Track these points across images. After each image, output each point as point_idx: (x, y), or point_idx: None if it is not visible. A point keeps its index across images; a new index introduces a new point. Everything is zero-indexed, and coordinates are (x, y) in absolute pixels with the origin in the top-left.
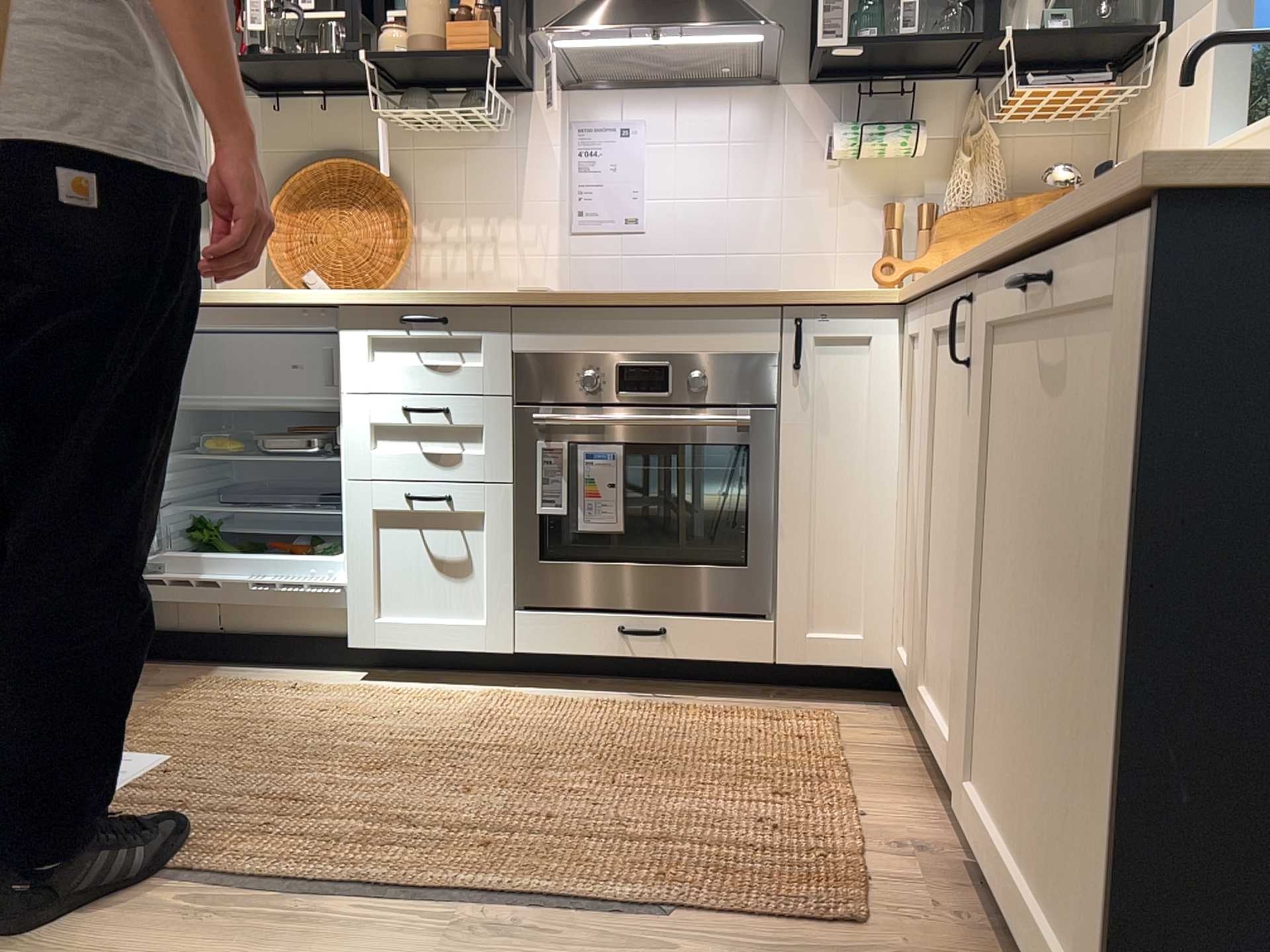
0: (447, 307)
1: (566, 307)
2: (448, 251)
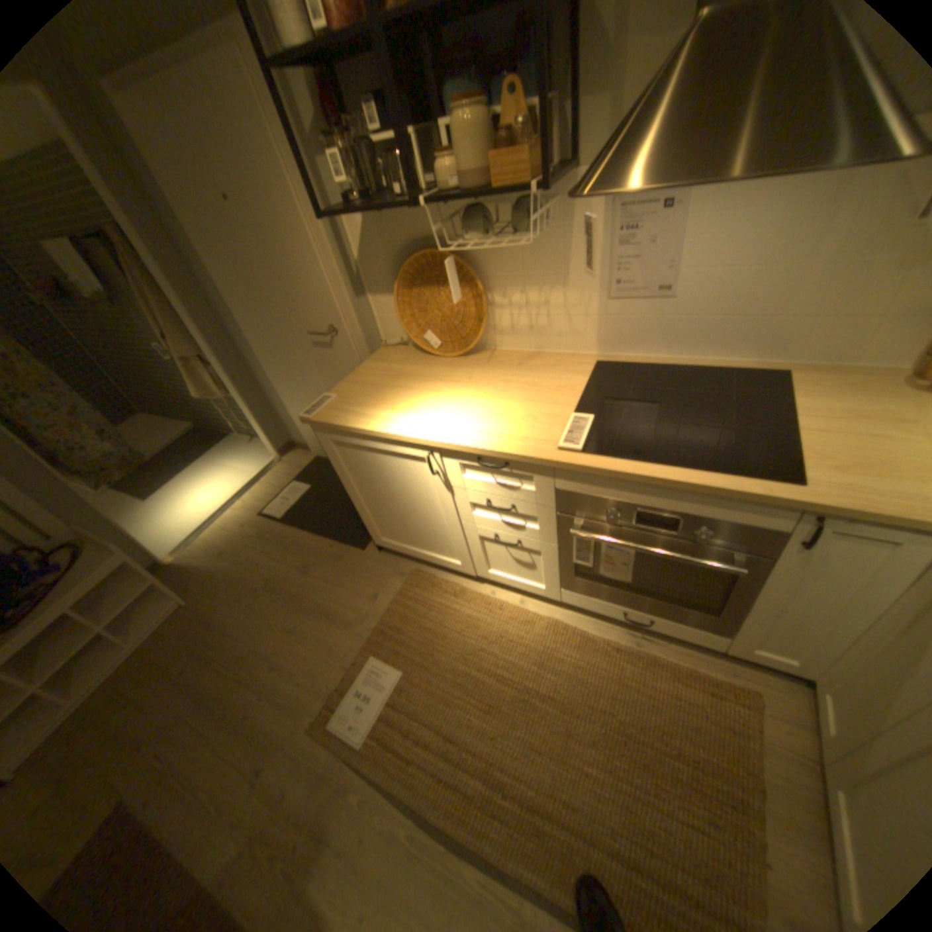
0: (507, 457)
1: (596, 473)
2: (515, 310)
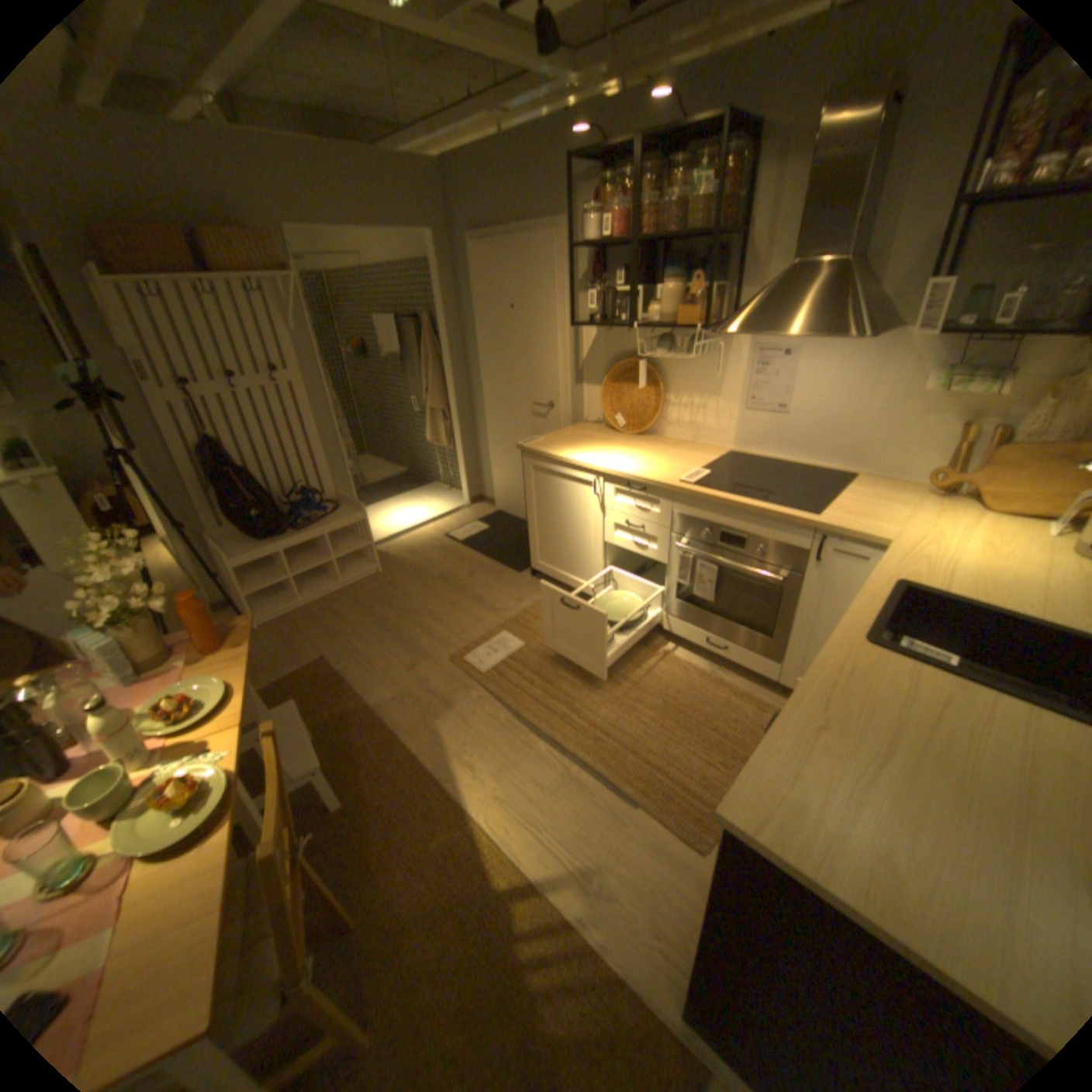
0: (645, 484)
1: (697, 498)
2: (681, 409)
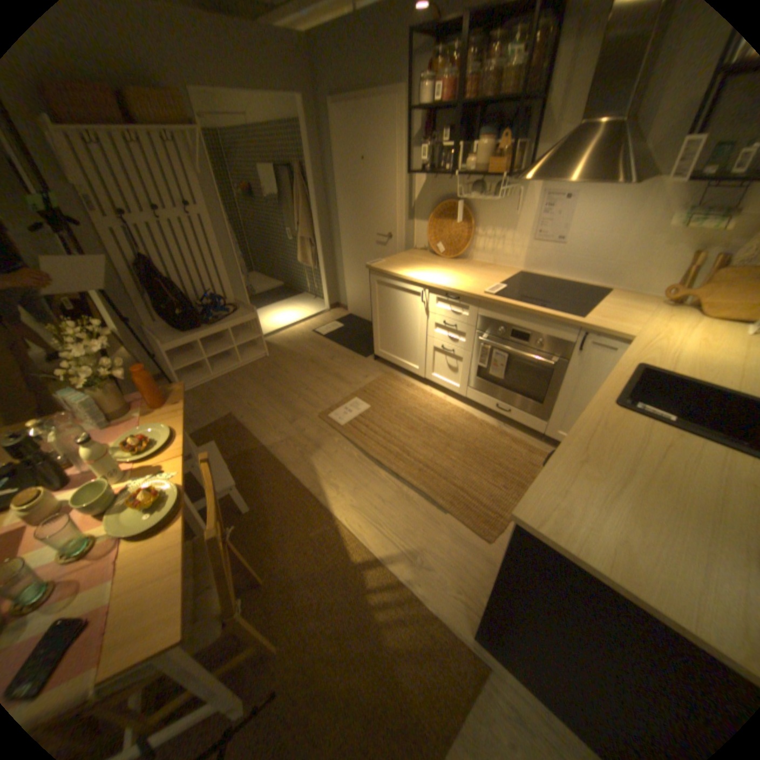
0: (459, 294)
1: (497, 304)
2: (487, 239)
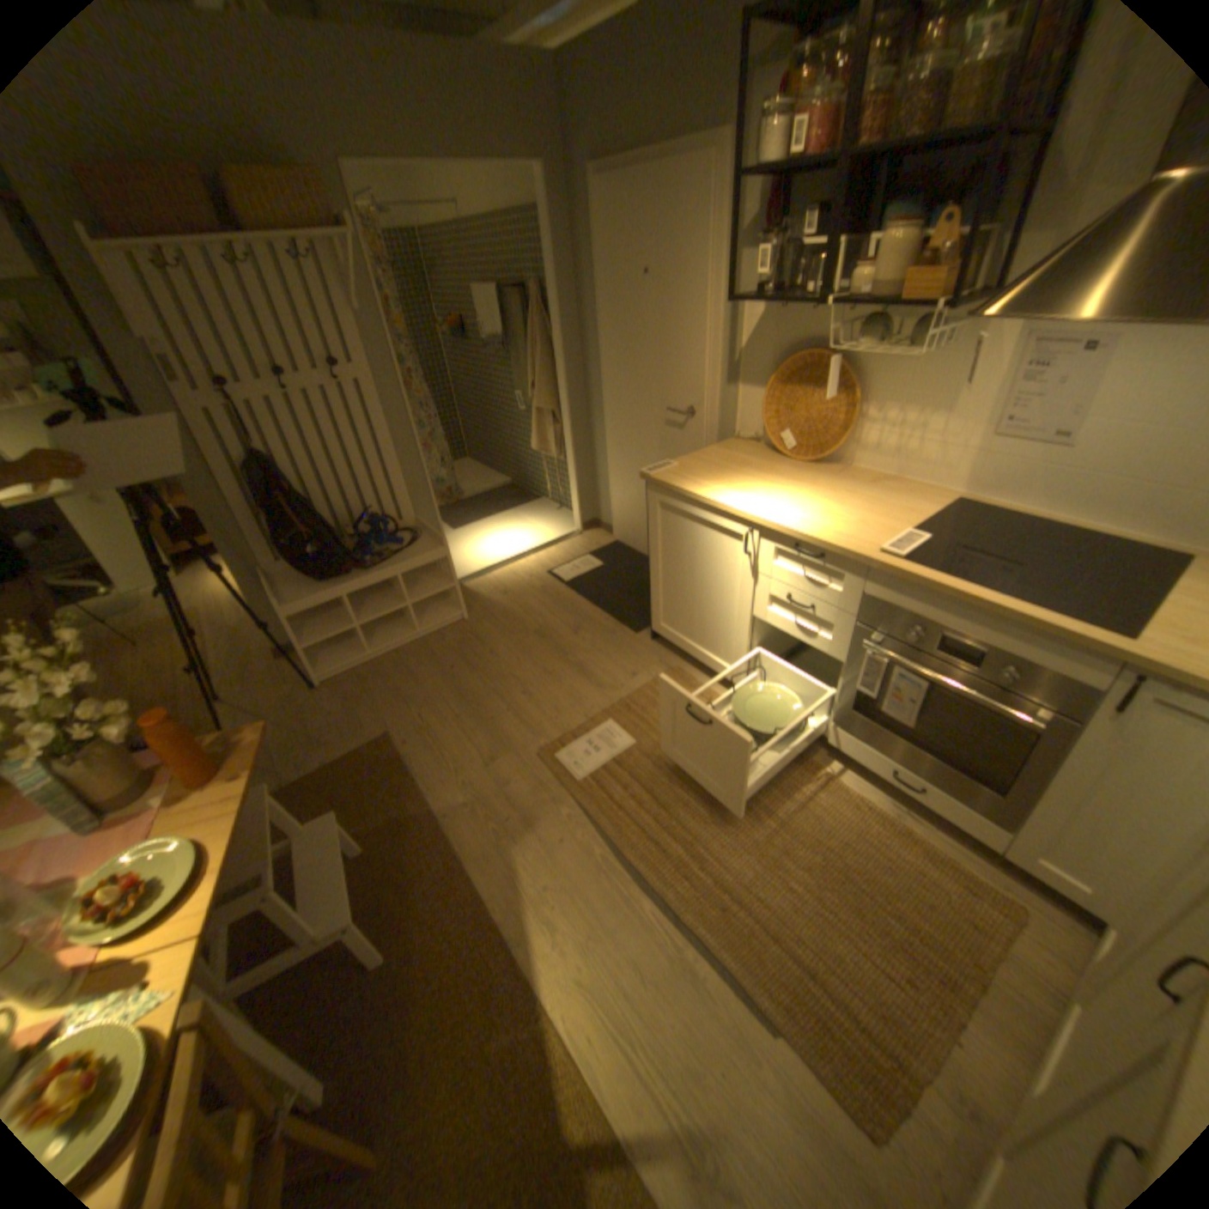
0: (825, 549)
1: (910, 581)
2: (886, 427)
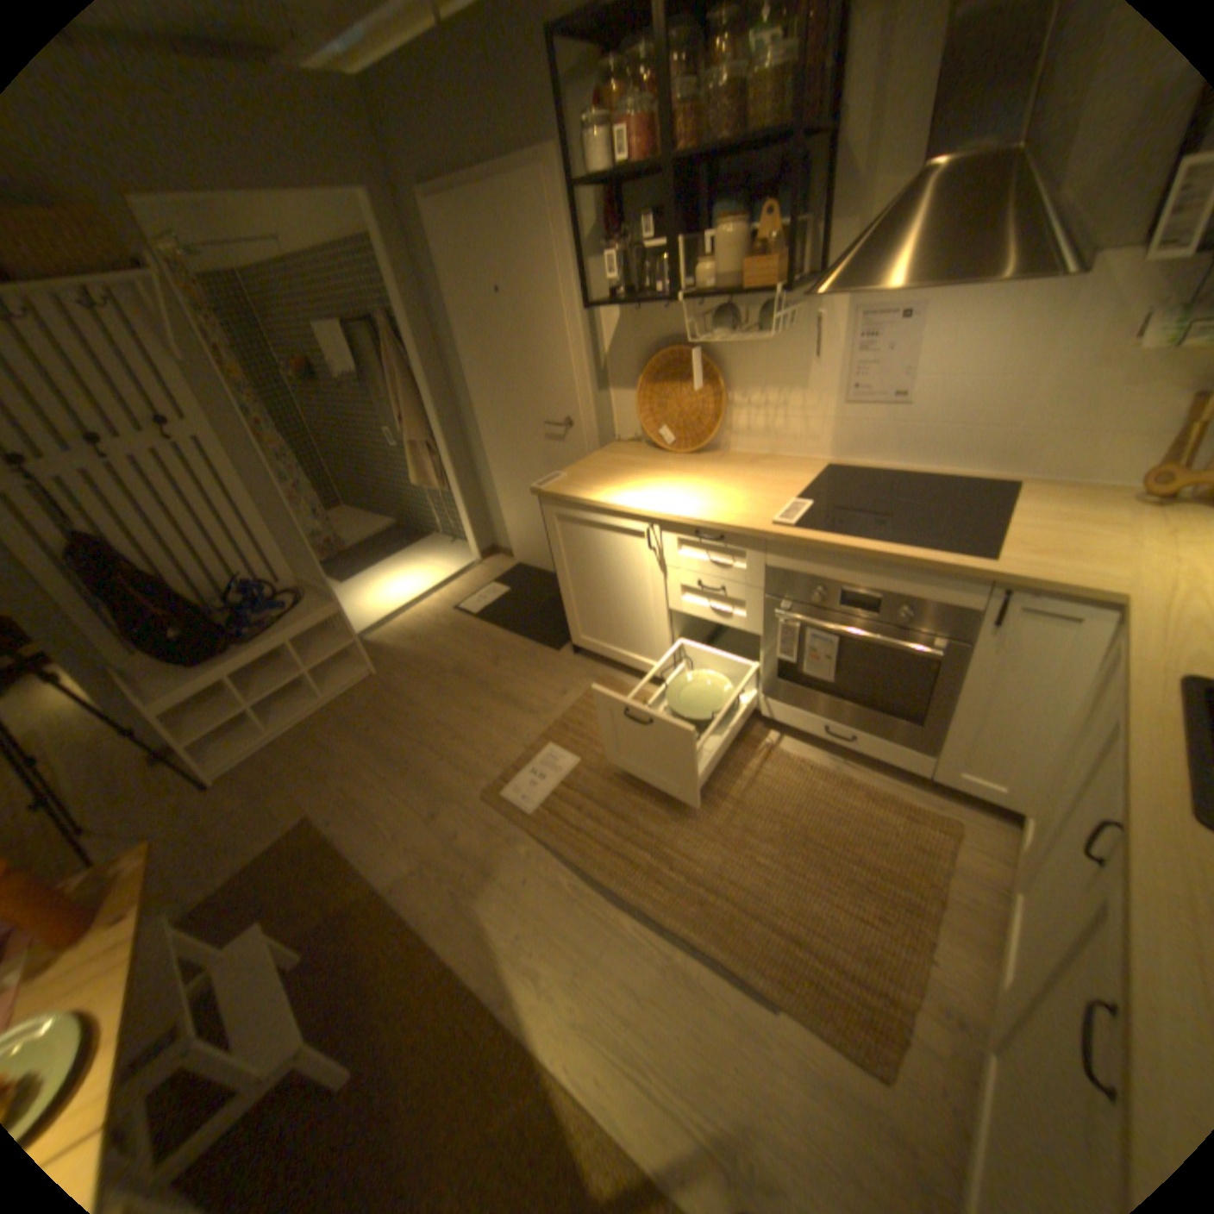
0: (722, 530)
1: (804, 545)
2: (752, 410)
